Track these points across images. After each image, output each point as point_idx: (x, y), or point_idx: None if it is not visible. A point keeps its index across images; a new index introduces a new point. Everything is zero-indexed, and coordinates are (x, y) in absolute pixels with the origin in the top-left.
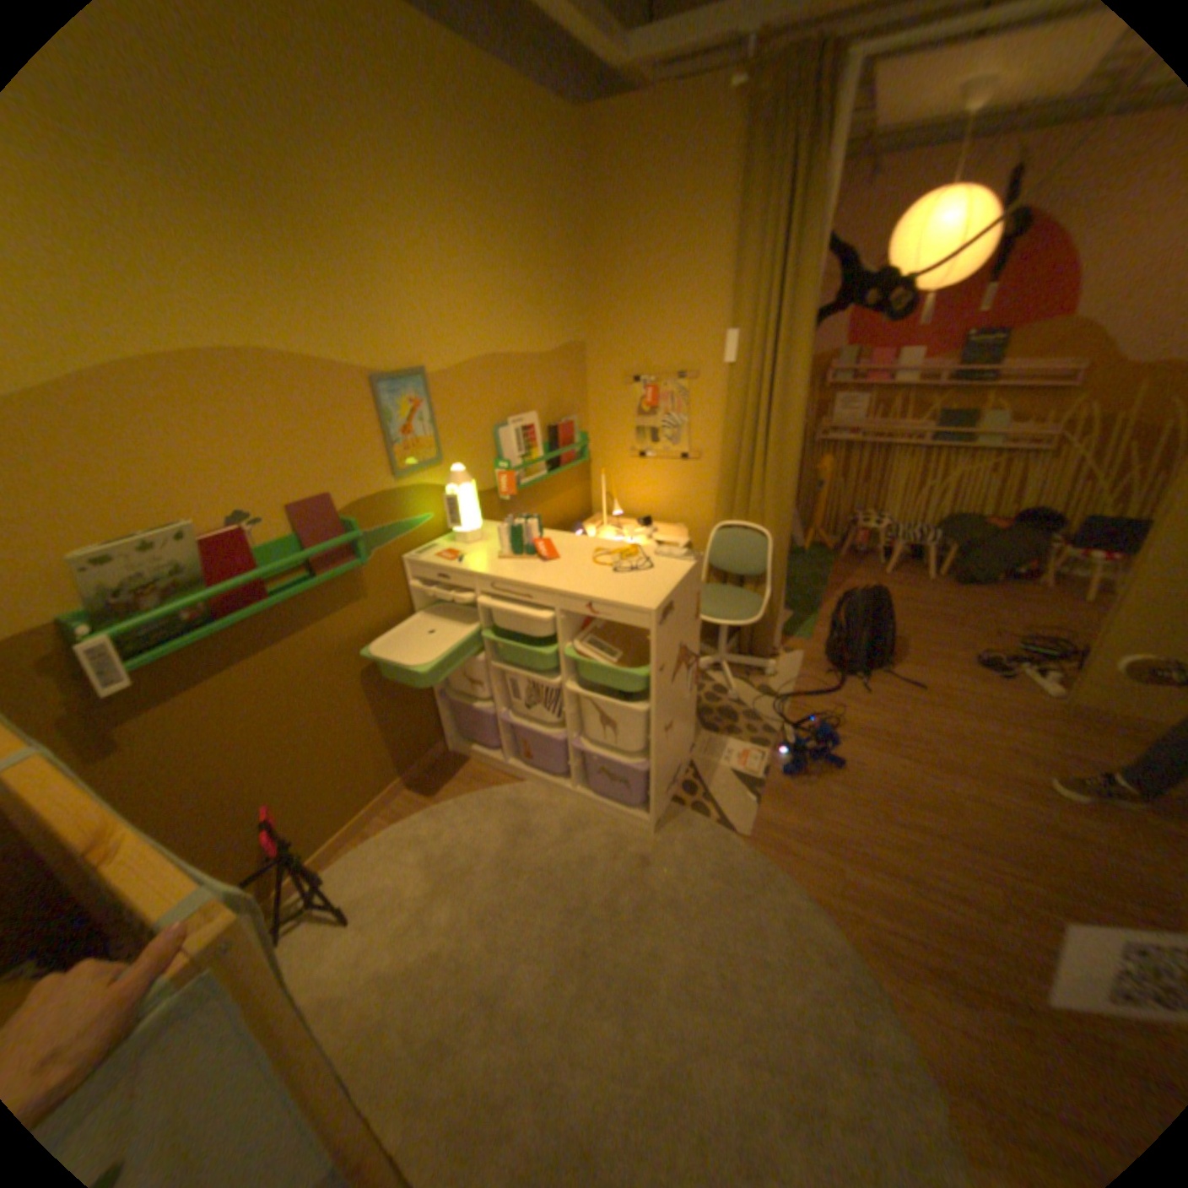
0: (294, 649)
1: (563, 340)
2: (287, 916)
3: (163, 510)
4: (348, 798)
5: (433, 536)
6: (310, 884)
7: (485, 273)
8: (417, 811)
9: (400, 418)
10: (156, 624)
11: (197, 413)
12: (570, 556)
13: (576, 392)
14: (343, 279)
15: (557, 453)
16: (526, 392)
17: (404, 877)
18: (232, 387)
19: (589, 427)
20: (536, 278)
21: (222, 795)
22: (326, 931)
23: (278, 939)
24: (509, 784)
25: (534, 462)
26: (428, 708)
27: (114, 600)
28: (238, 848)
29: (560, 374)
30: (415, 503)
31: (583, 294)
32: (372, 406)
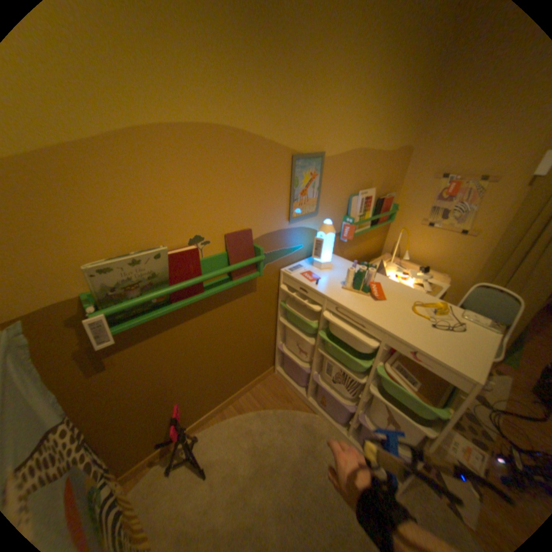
0: (211, 317)
1: (404, 143)
2: (177, 455)
3: (156, 230)
4: (220, 394)
5: (300, 258)
6: (192, 438)
7: (377, 91)
8: (253, 410)
9: (303, 184)
10: (138, 304)
11: (188, 168)
12: (394, 299)
13: (400, 177)
14: (296, 83)
15: (379, 215)
16: (374, 174)
17: (240, 456)
18: (213, 152)
19: (399, 200)
20: (404, 99)
21: (158, 392)
22: (194, 476)
23: (170, 470)
24: (306, 411)
25: (366, 219)
26: (271, 351)
27: (114, 292)
28: (161, 418)
29: (395, 165)
30: (296, 237)
31: (425, 113)
32: (290, 175)
